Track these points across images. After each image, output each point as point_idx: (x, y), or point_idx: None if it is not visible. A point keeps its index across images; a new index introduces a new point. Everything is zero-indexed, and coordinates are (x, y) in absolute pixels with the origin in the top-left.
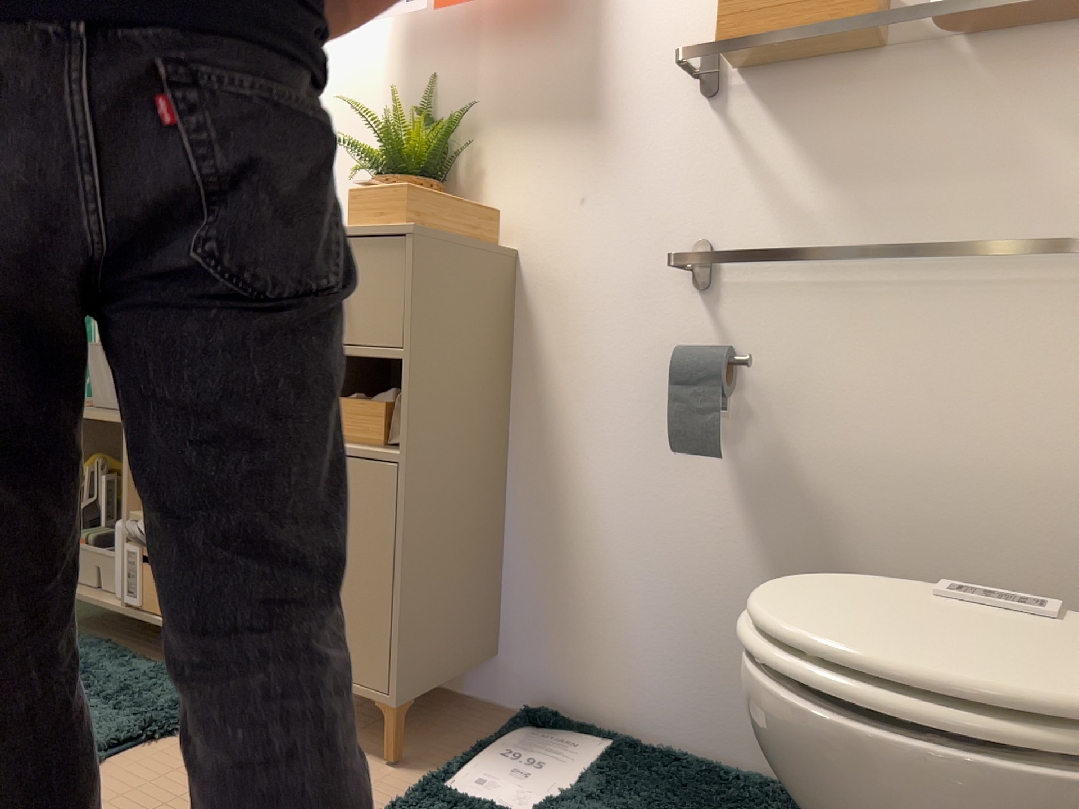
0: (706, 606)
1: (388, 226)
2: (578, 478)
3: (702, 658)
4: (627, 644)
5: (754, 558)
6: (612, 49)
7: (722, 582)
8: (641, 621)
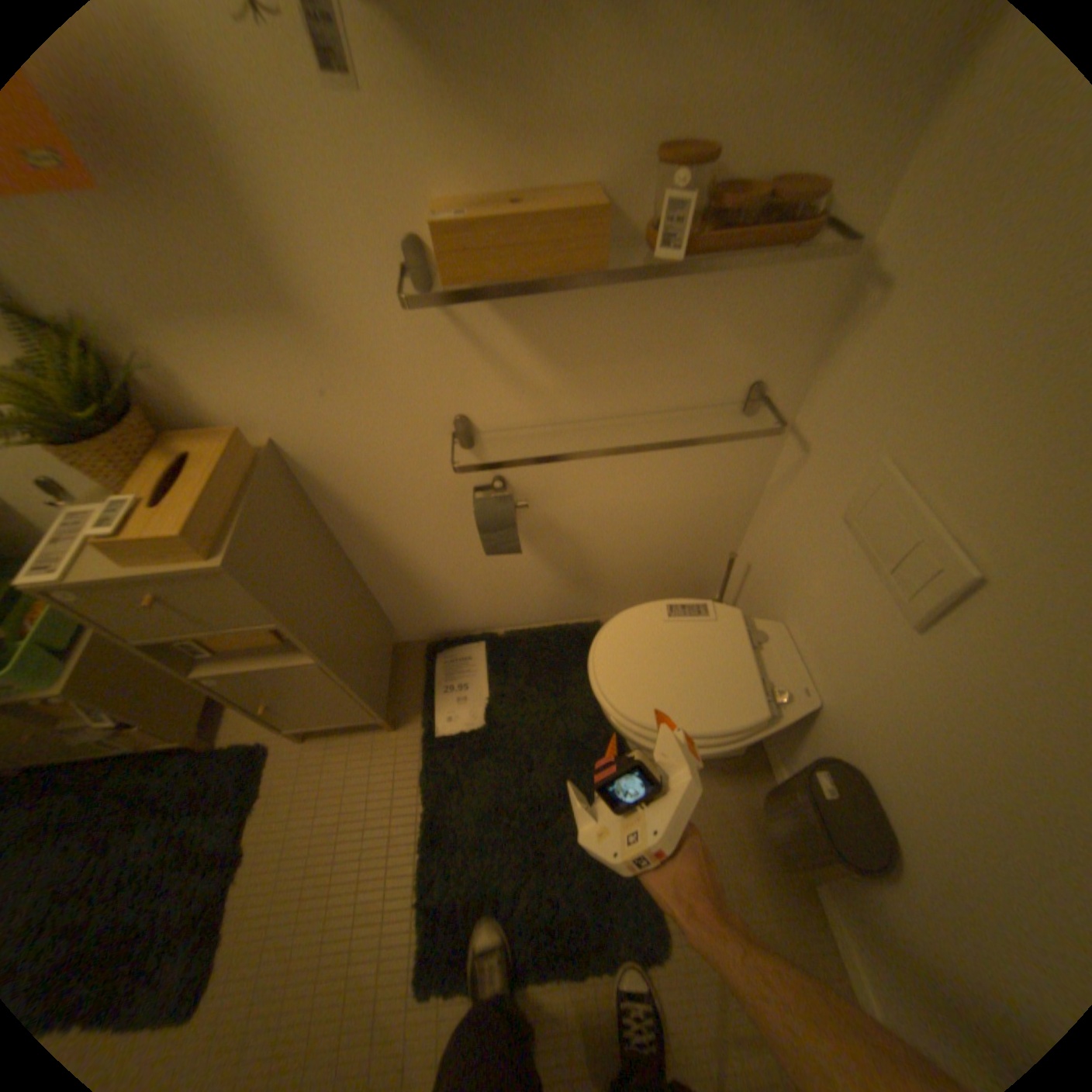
0: (514, 583)
1: (190, 565)
2: (412, 556)
3: (517, 599)
4: (473, 606)
5: (537, 562)
6: (276, 227)
7: (521, 573)
8: (479, 597)
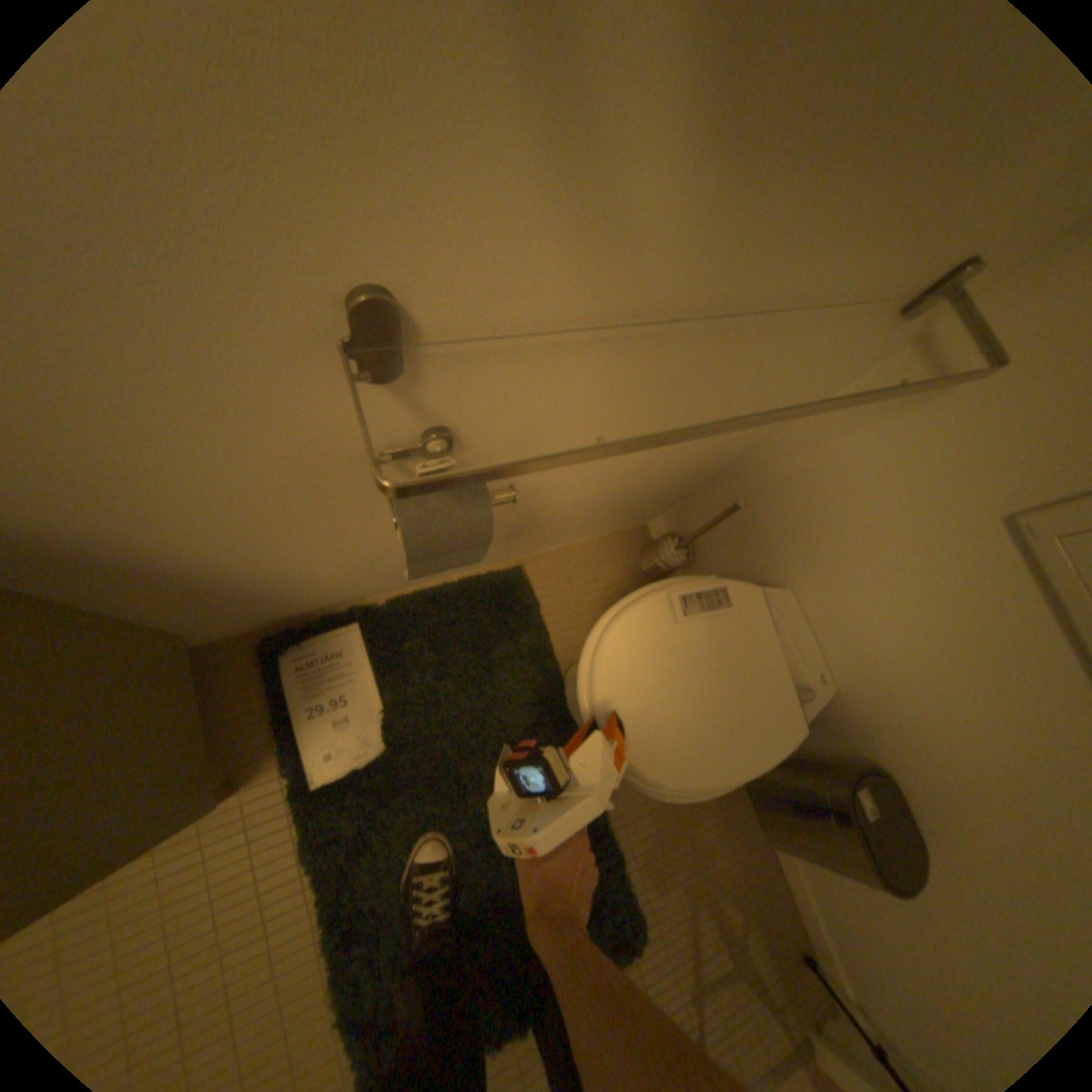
0: None
1: None
2: (210, 560)
3: None
4: (337, 586)
5: None
6: None
7: None
8: (349, 576)
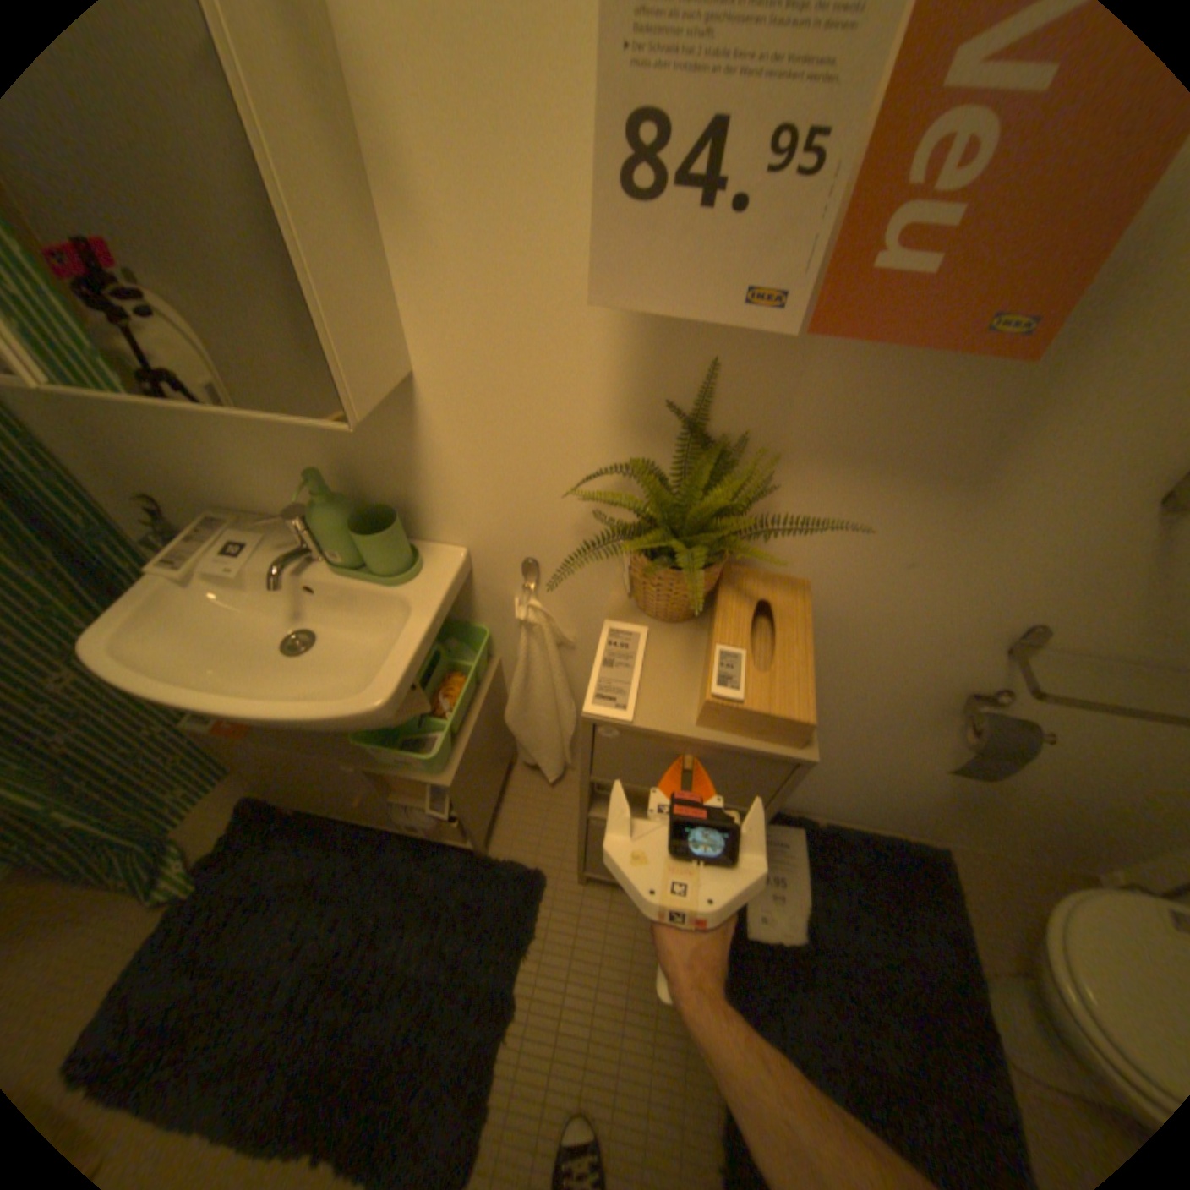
0: (892, 785)
1: (777, 749)
2: None
3: (876, 800)
4: (819, 790)
5: (946, 775)
6: (1066, 403)
7: (913, 780)
8: (836, 784)
